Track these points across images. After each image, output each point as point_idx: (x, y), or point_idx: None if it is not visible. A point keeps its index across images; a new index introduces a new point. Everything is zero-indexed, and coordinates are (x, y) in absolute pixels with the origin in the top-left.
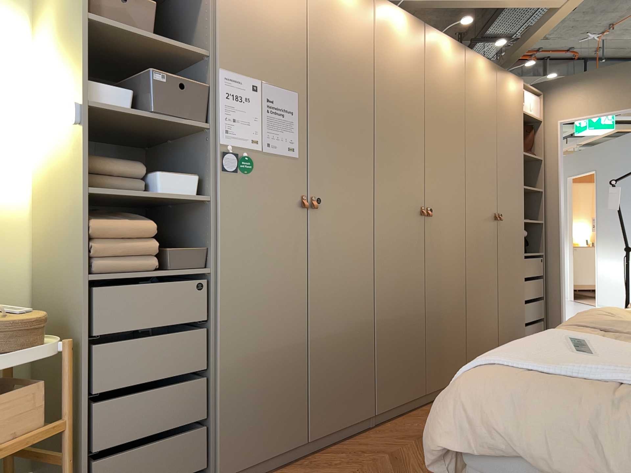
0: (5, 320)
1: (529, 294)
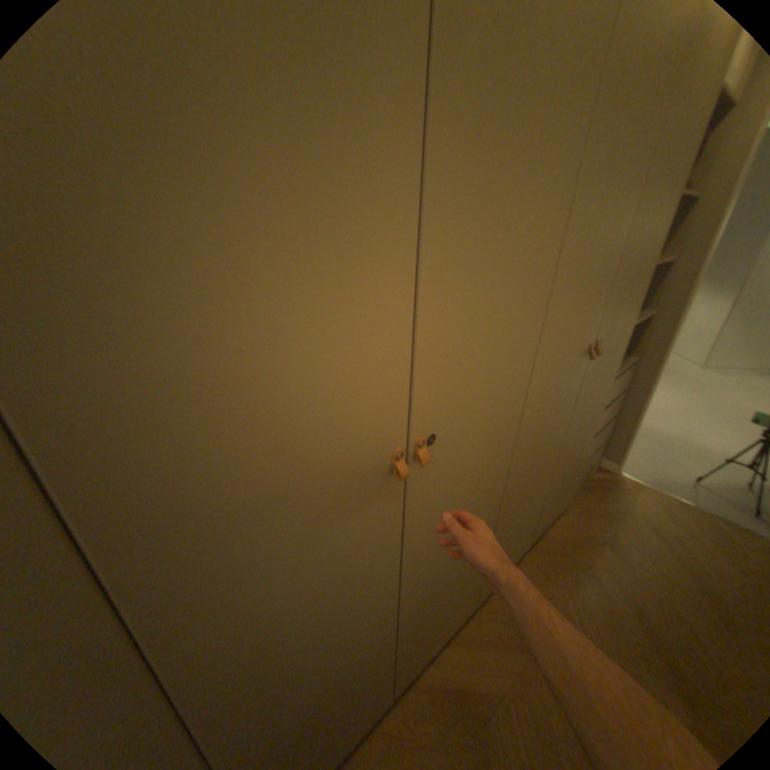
0: None
1: (608, 422)
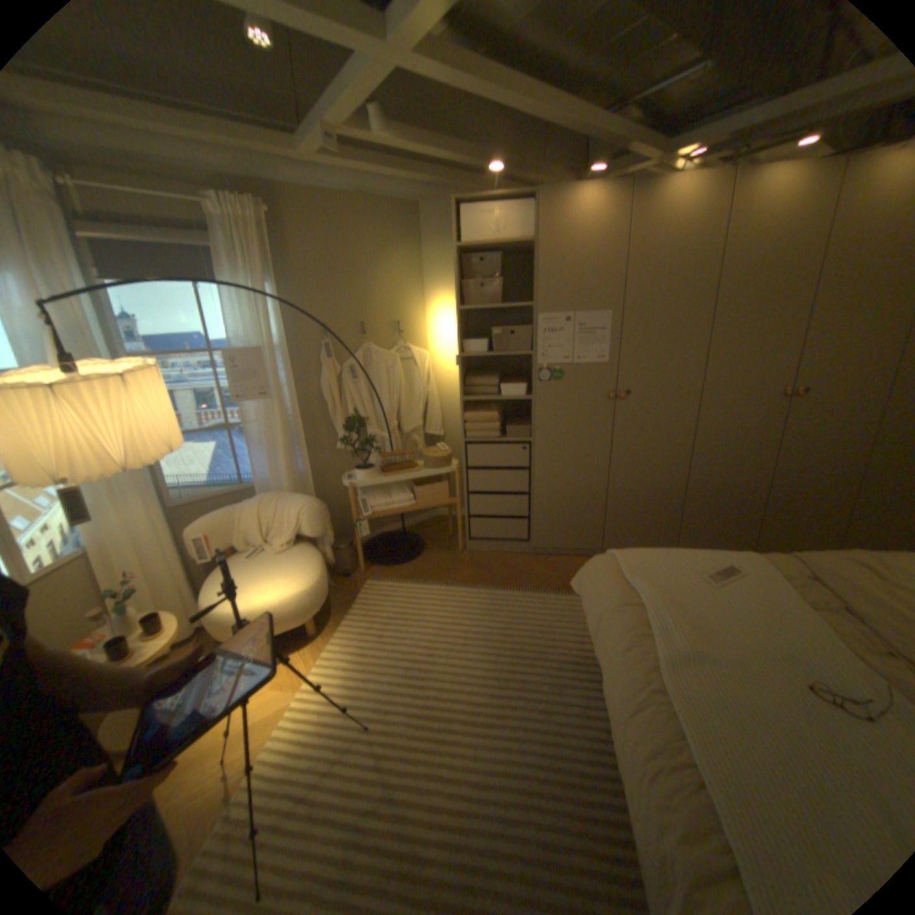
0: (437, 454)
1: None
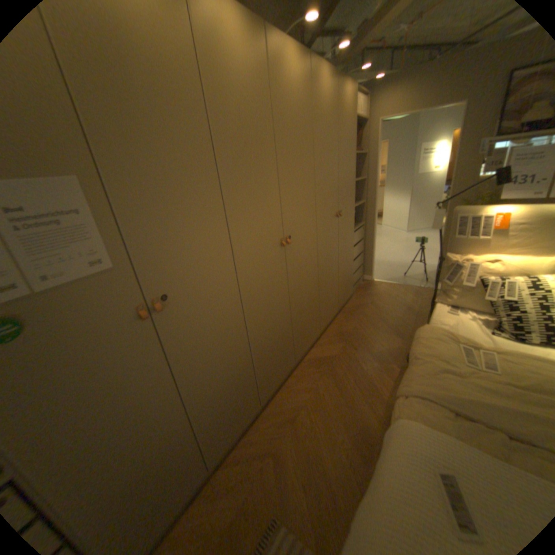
0: None
1: (359, 253)
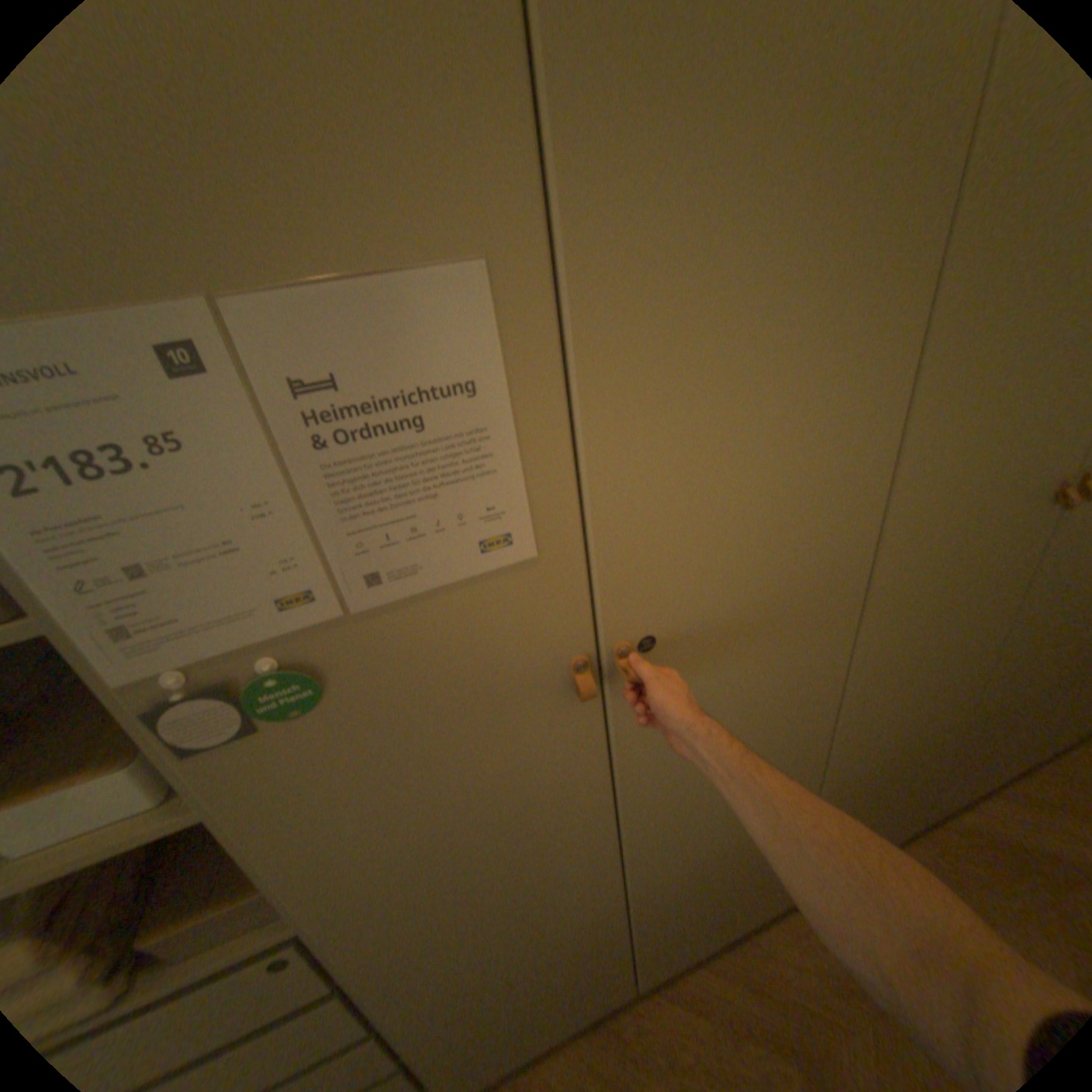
0: None
1: None
